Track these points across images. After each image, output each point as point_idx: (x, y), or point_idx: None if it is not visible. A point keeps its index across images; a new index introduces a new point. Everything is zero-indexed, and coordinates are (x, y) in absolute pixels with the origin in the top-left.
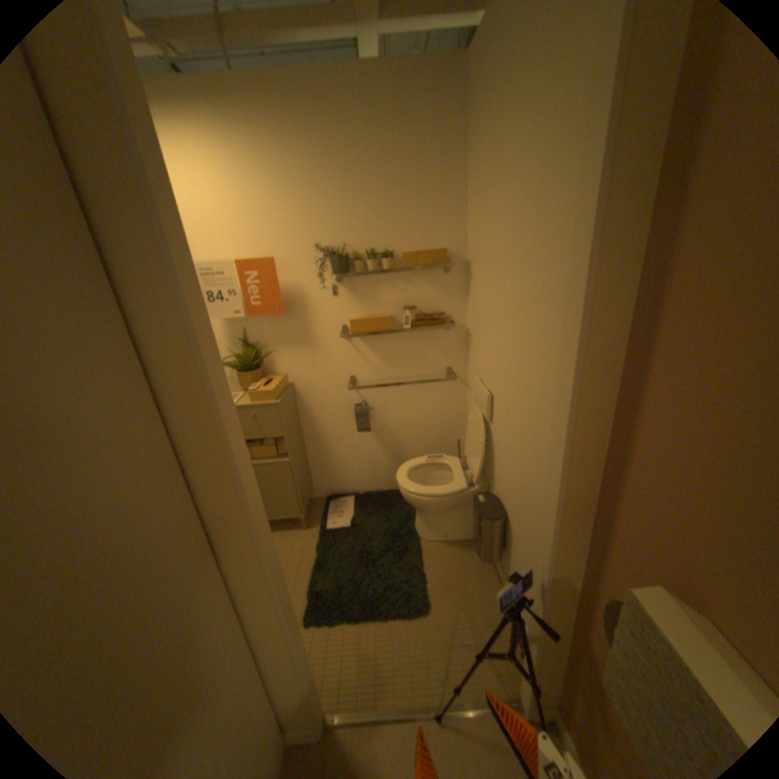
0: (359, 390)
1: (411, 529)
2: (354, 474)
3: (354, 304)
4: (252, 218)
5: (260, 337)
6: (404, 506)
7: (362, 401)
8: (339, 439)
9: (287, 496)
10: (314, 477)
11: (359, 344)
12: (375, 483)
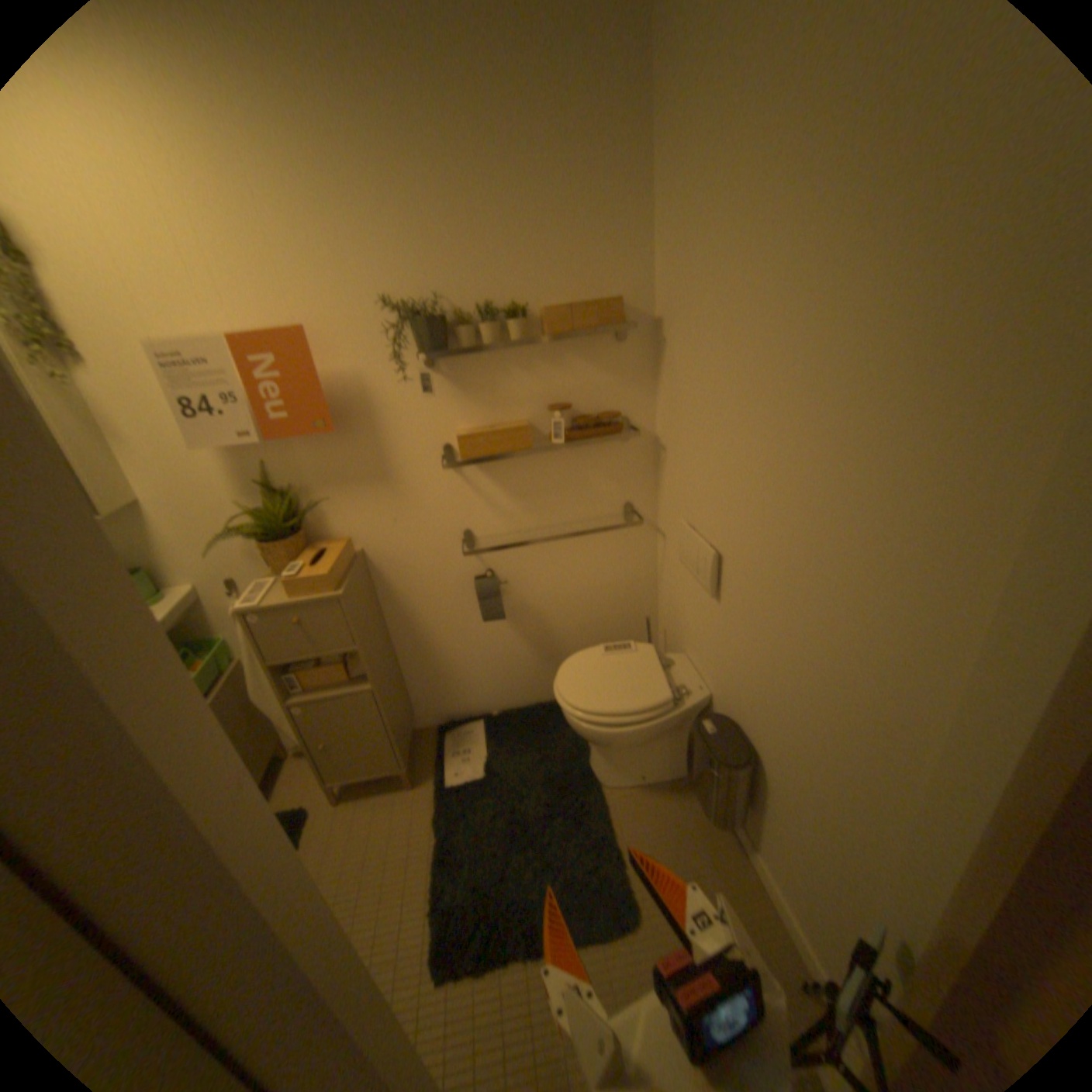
0: (480, 550)
1: (585, 769)
2: (480, 684)
3: (461, 402)
4: (248, 244)
5: (292, 474)
6: (567, 729)
7: (485, 569)
8: (450, 632)
9: (372, 743)
10: (413, 697)
11: (475, 474)
12: (516, 694)
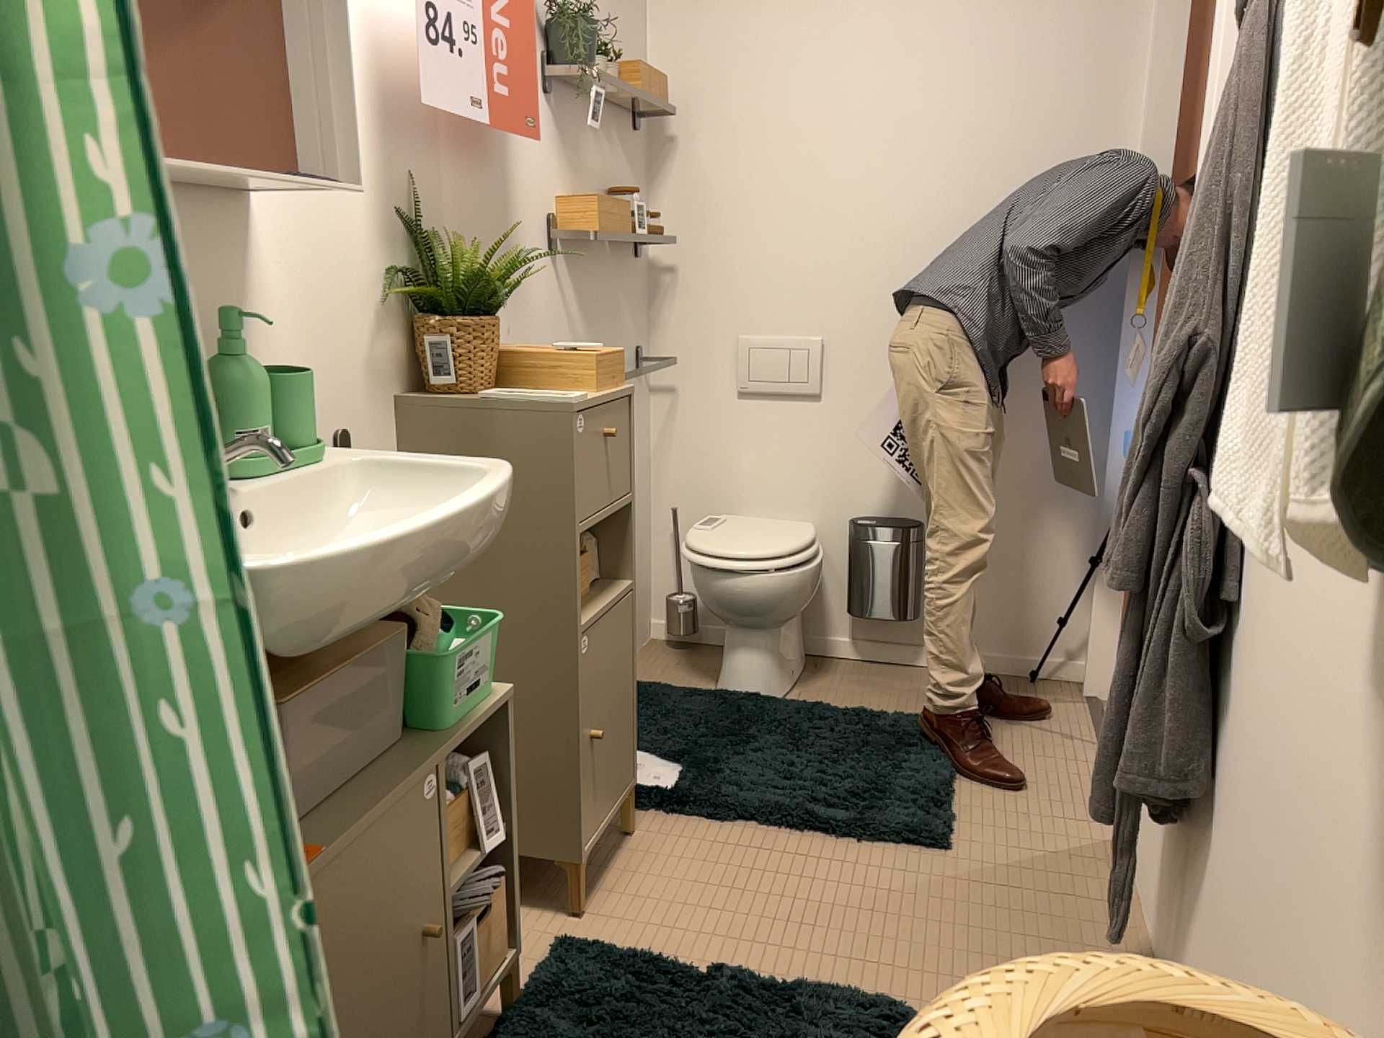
0: None
1: (751, 697)
2: None
3: (564, 167)
4: None
5: (441, 219)
6: (674, 693)
7: None
8: None
9: (626, 714)
10: None
11: (567, 277)
12: None
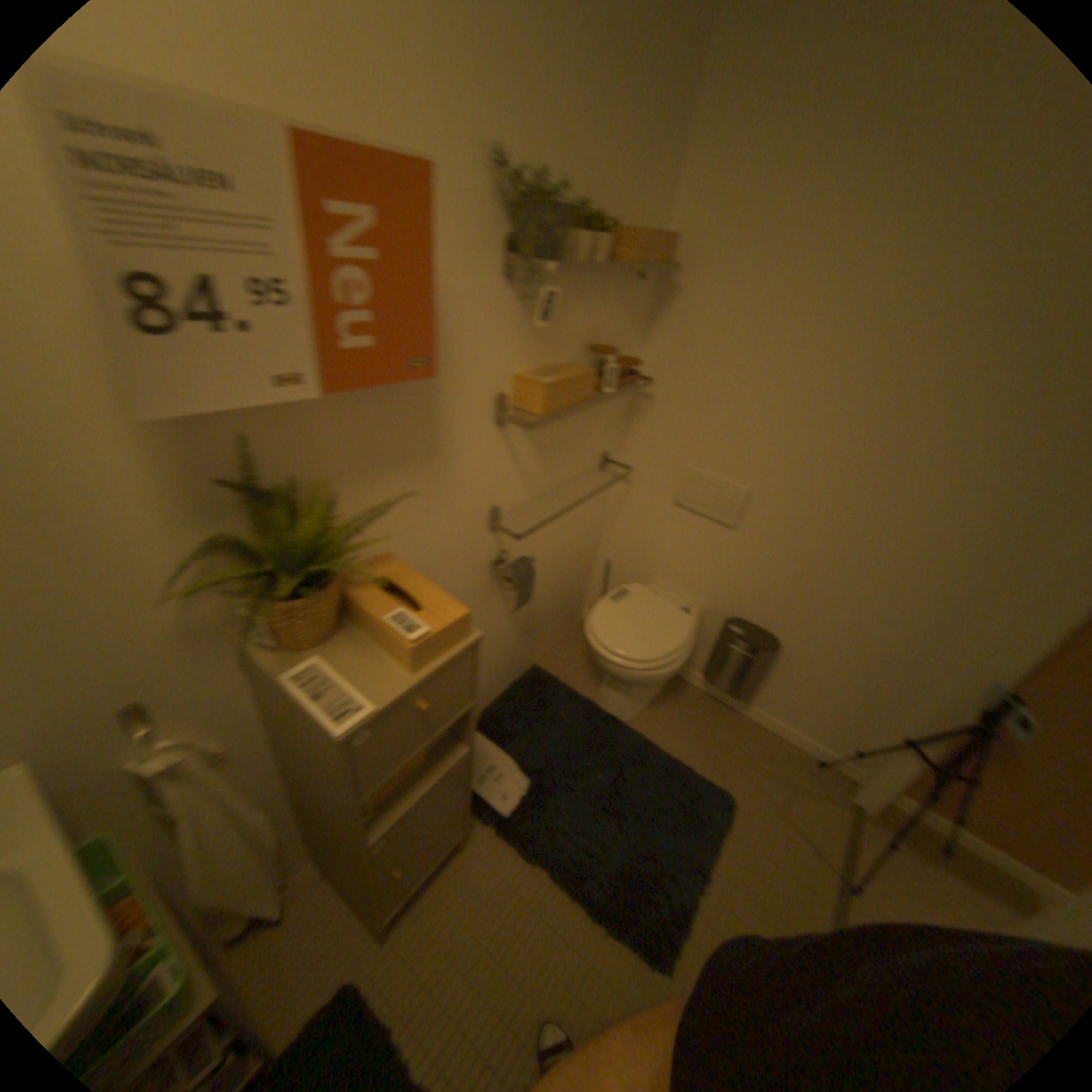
0: (504, 531)
1: (608, 719)
2: None
3: (527, 337)
4: None
5: (301, 455)
6: (562, 695)
7: (502, 552)
8: None
9: (449, 823)
10: None
11: (518, 434)
12: (494, 686)
